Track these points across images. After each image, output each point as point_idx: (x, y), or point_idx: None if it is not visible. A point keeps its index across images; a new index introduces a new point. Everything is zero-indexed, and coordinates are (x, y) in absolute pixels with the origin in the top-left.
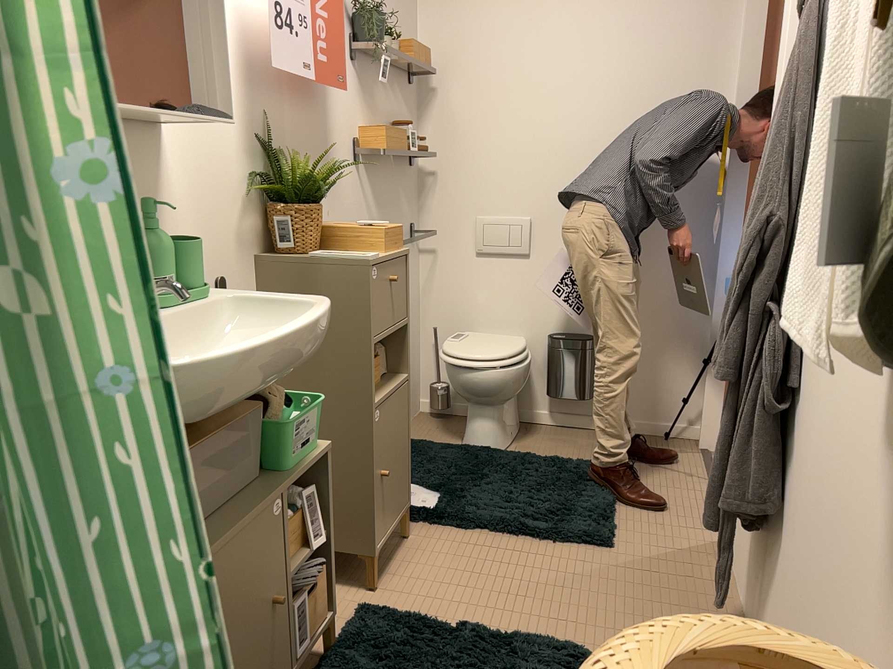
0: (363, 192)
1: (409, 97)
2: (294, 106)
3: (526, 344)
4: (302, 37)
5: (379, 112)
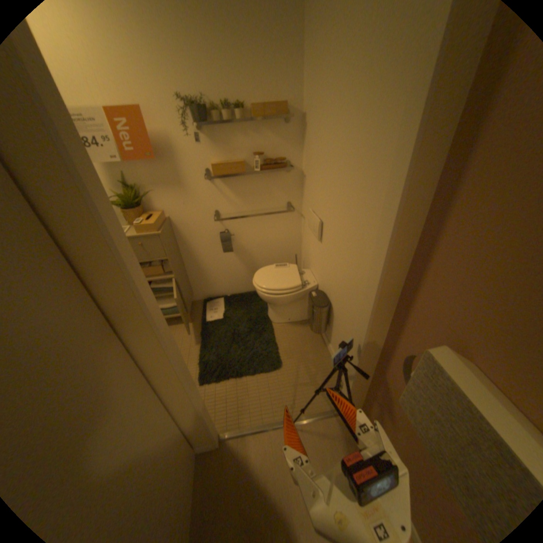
0: (217, 191)
1: (284, 128)
2: (140, 164)
3: (291, 287)
4: (102, 144)
5: (235, 148)
